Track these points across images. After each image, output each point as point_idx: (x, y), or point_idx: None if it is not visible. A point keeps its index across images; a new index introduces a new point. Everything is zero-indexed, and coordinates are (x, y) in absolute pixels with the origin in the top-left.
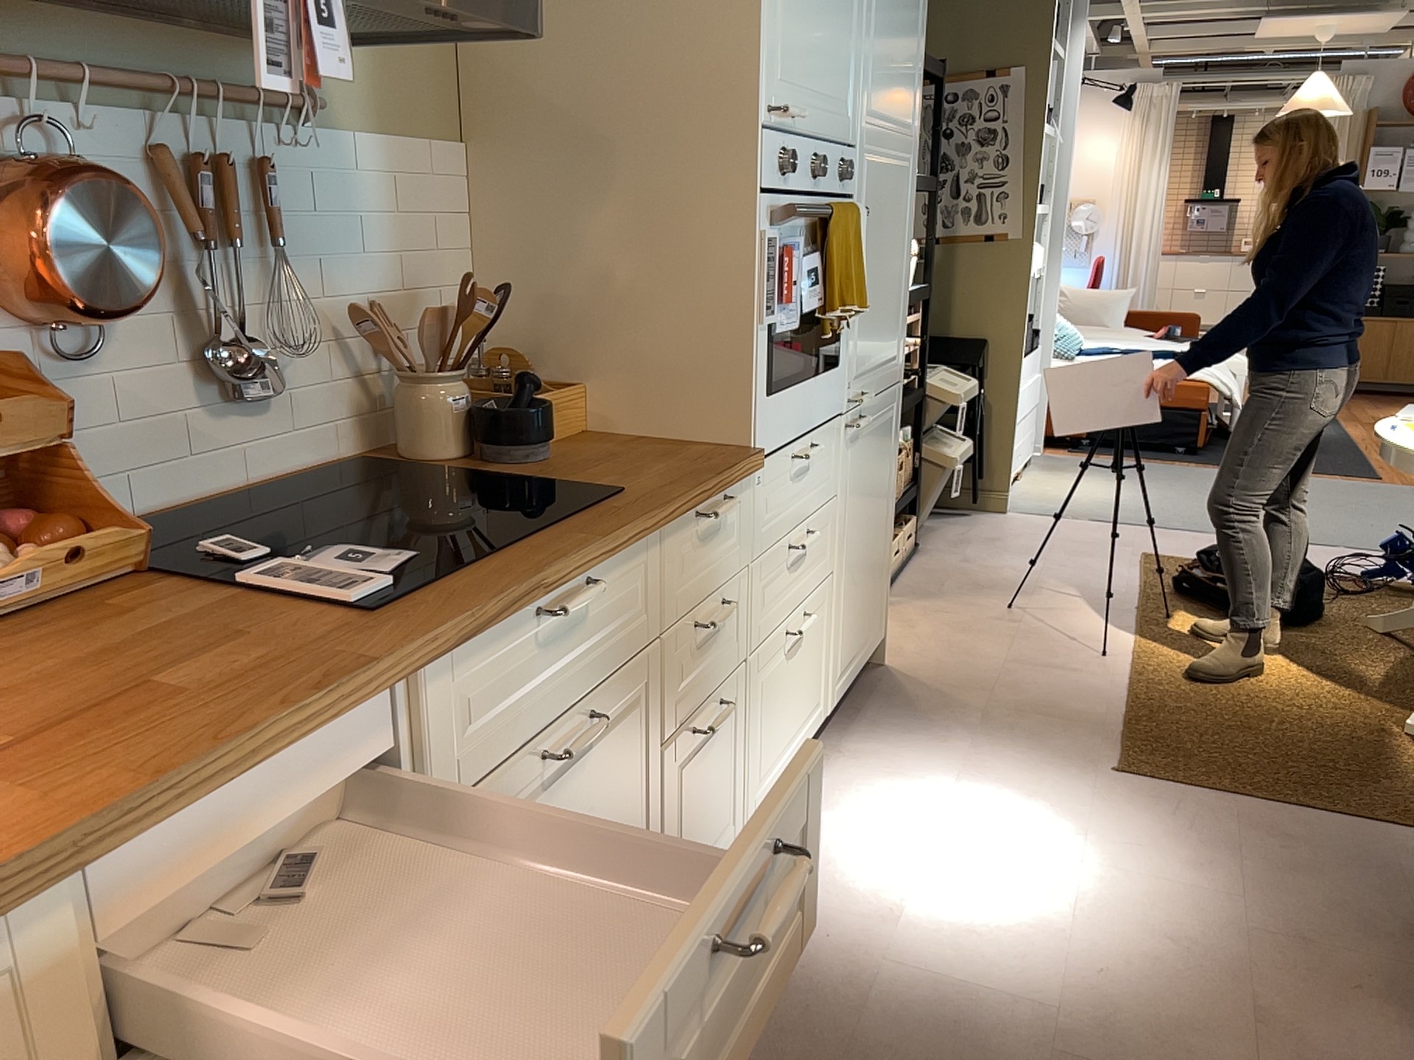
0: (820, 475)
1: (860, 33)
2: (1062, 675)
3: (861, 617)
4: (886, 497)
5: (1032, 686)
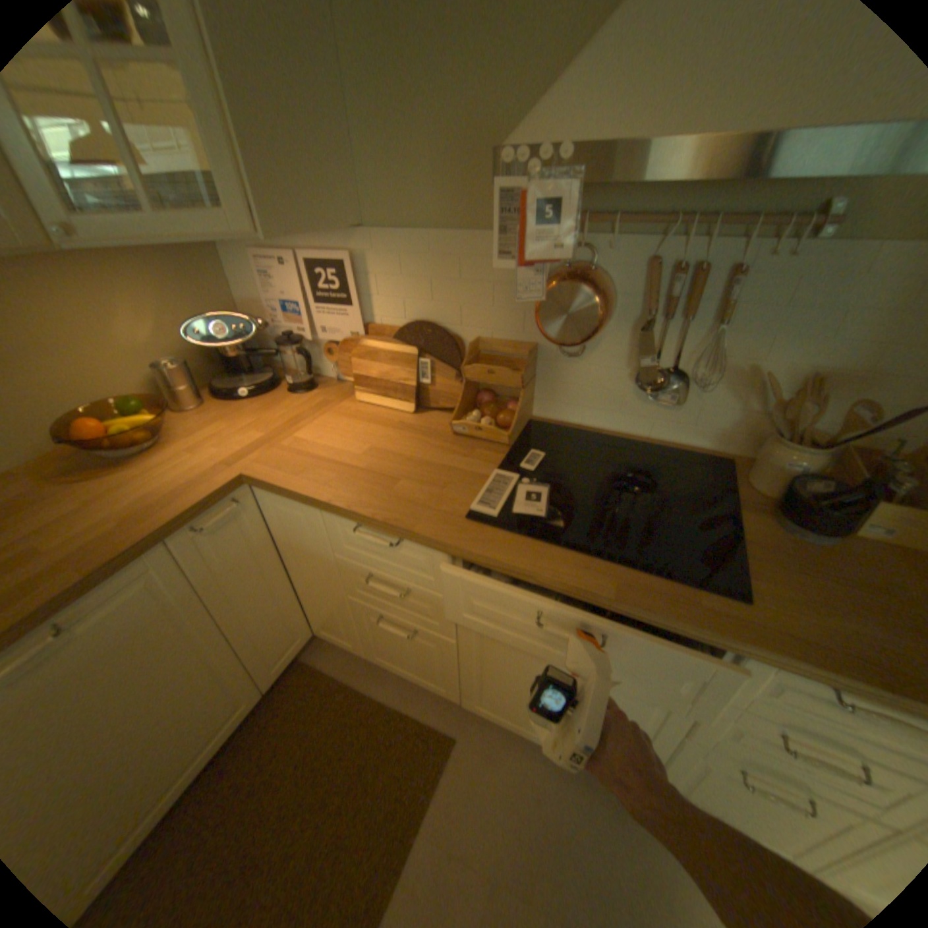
0: None
1: None
2: None
3: None
4: None
5: None
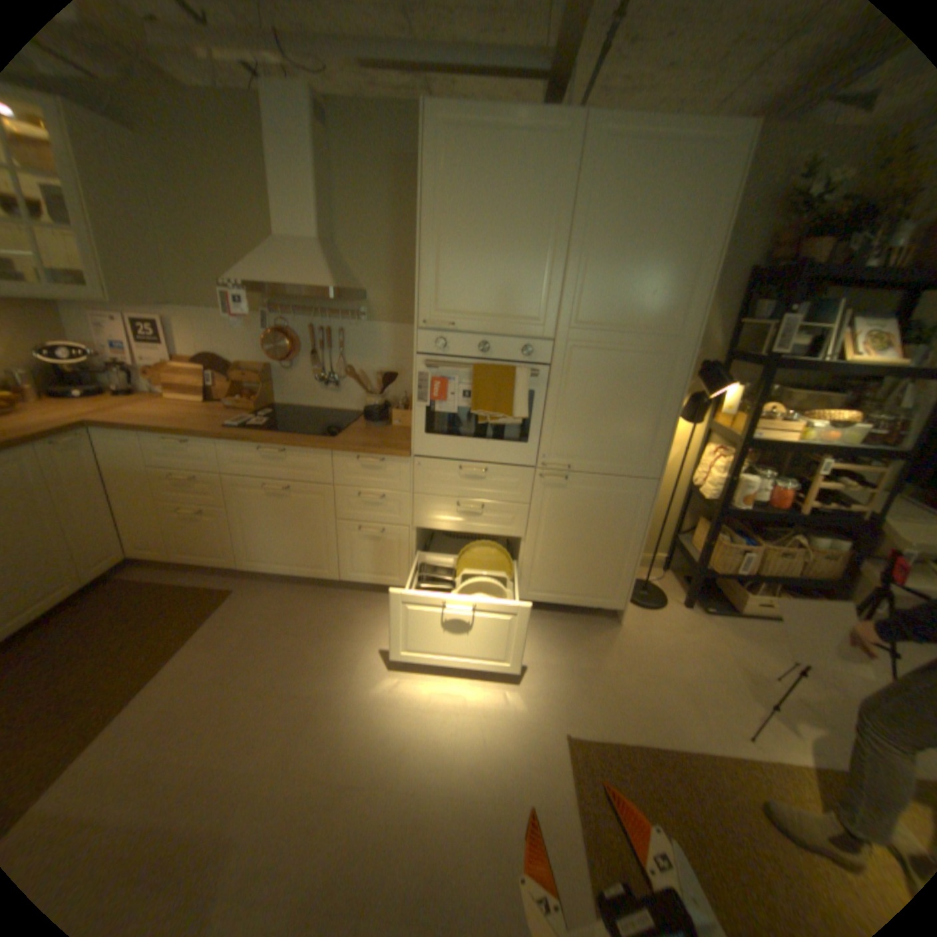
0: (497, 487)
1: (553, 281)
2: (689, 714)
3: (570, 579)
4: (620, 535)
5: (655, 696)
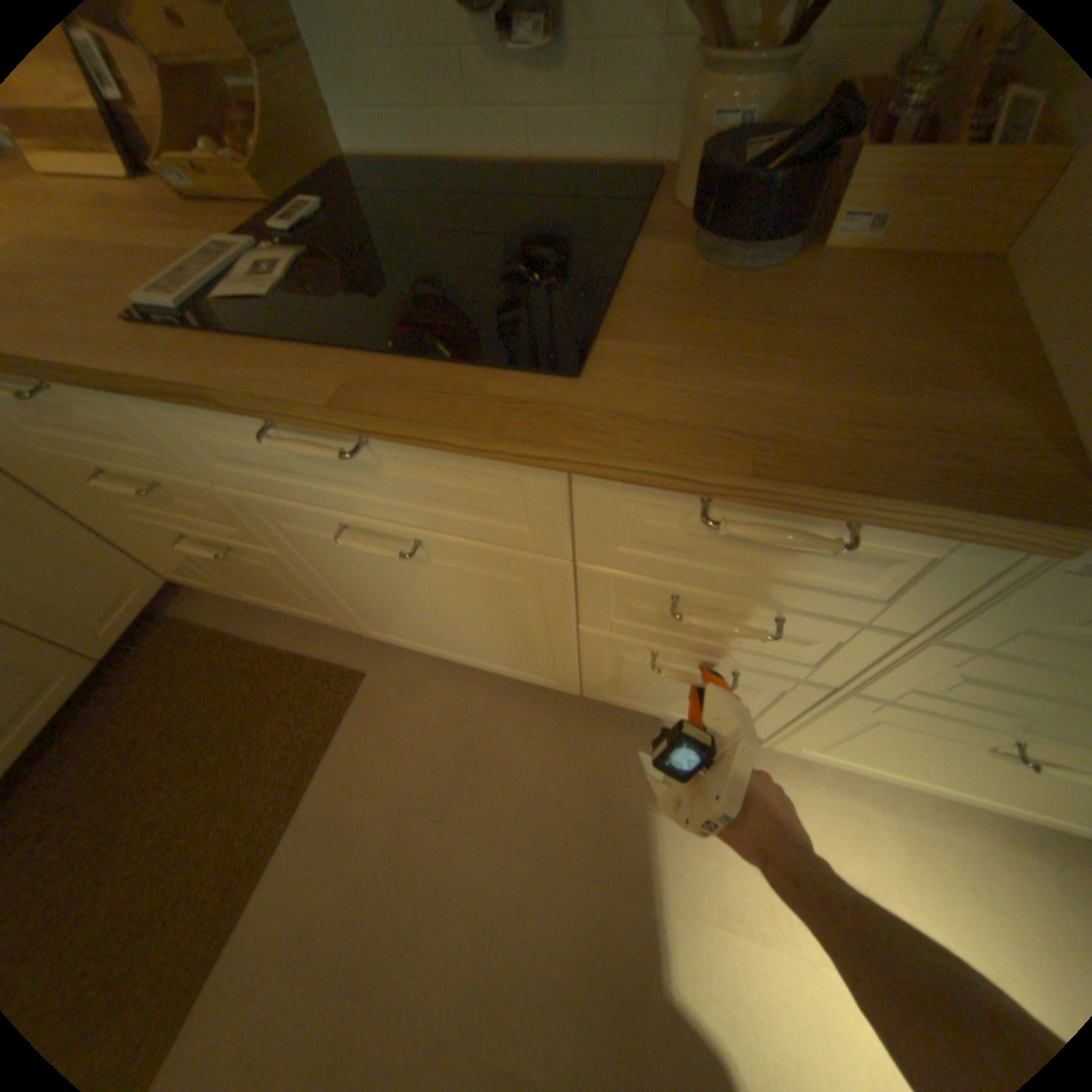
0: None
1: None
2: None
3: None
4: None
5: None
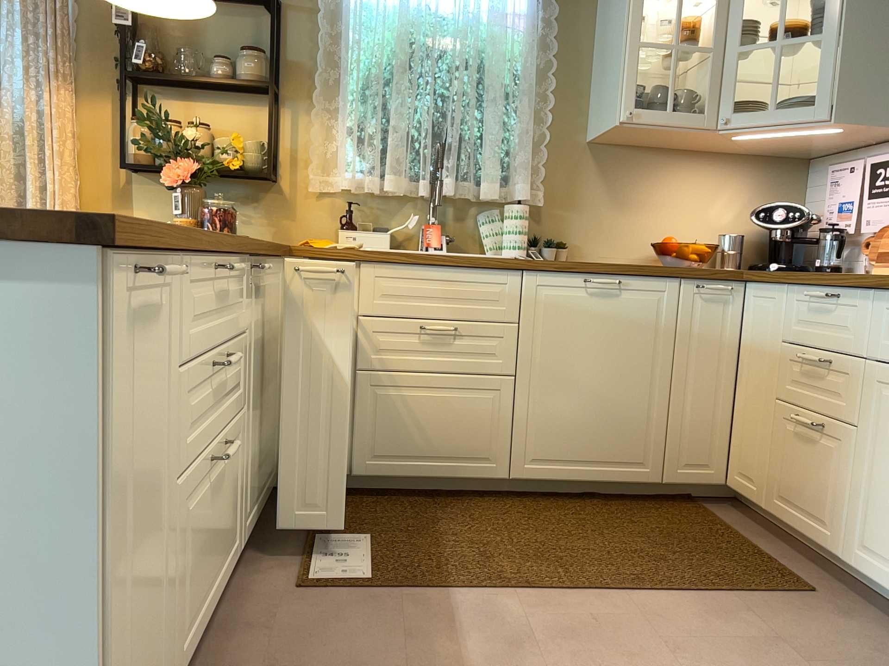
0: None
1: None
2: None
3: None
4: None
5: None
